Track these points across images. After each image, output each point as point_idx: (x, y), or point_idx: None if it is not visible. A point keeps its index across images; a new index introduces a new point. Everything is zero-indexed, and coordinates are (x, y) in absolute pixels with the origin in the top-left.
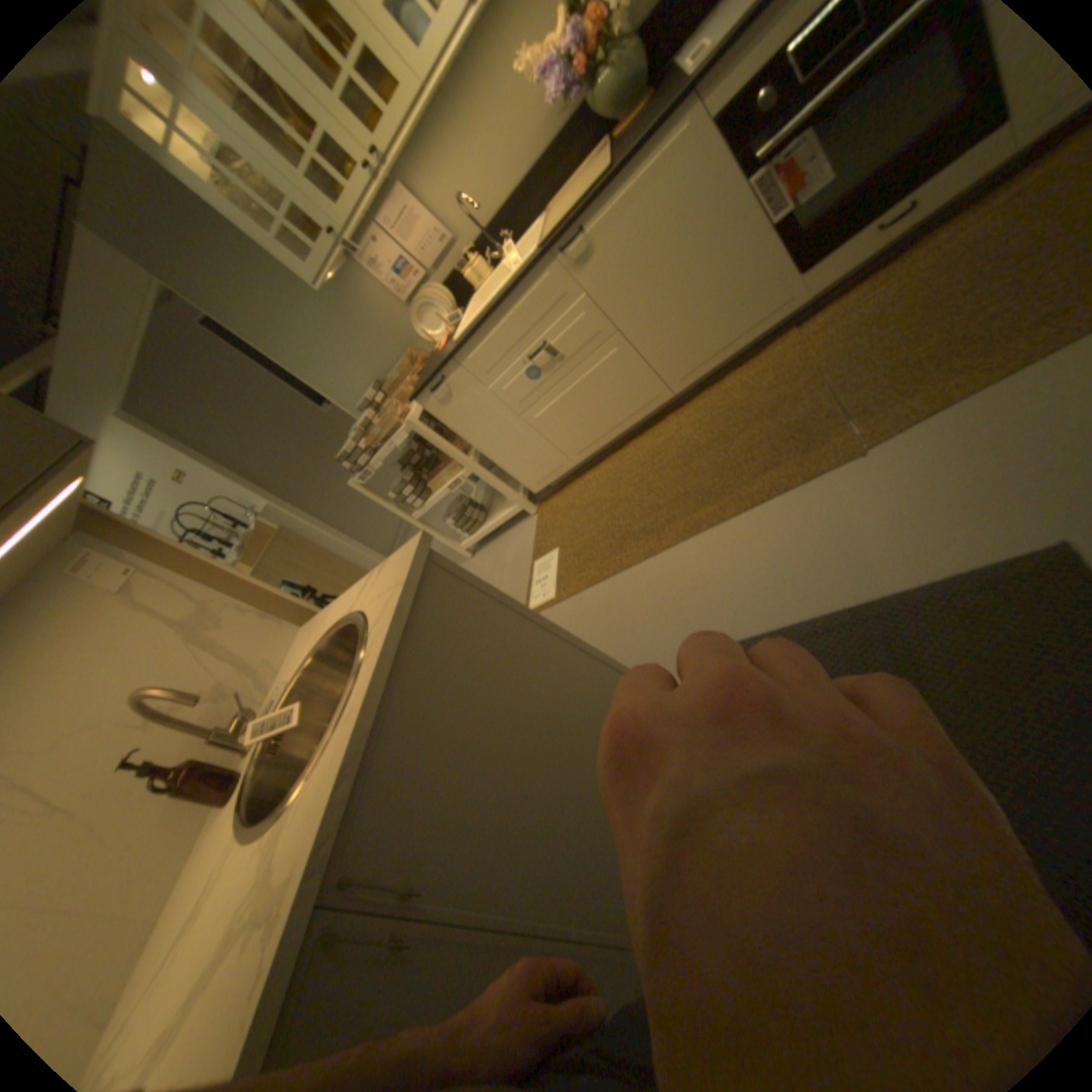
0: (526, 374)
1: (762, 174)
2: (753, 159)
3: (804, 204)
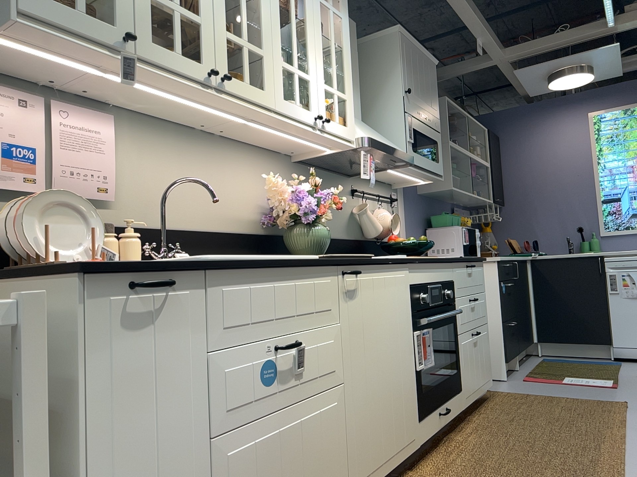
0: (257, 370)
1: (418, 334)
2: (416, 322)
3: (422, 371)
